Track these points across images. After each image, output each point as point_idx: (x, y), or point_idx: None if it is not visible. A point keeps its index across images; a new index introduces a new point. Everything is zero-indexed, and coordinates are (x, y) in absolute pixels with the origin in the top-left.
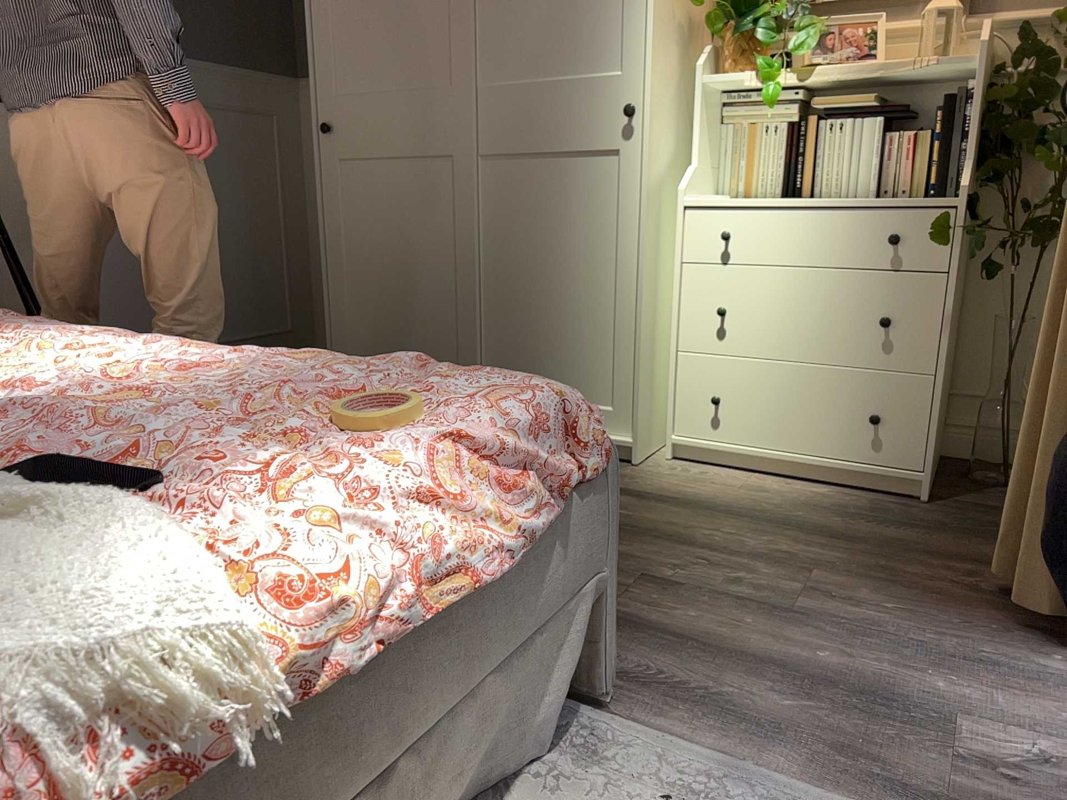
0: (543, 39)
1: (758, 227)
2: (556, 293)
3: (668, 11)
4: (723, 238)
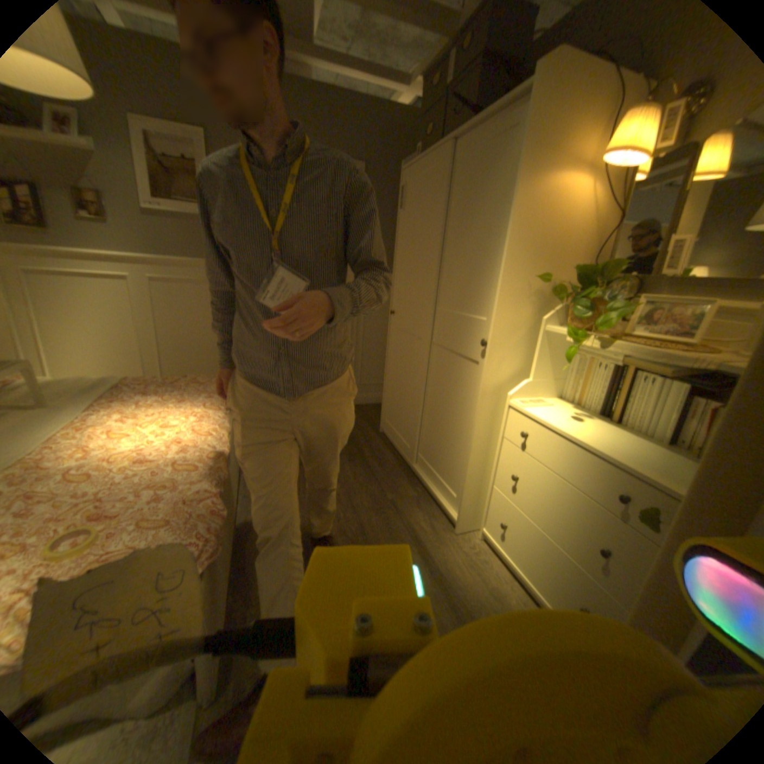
0: (461, 290)
1: (543, 438)
2: (446, 423)
3: (523, 284)
4: (521, 435)
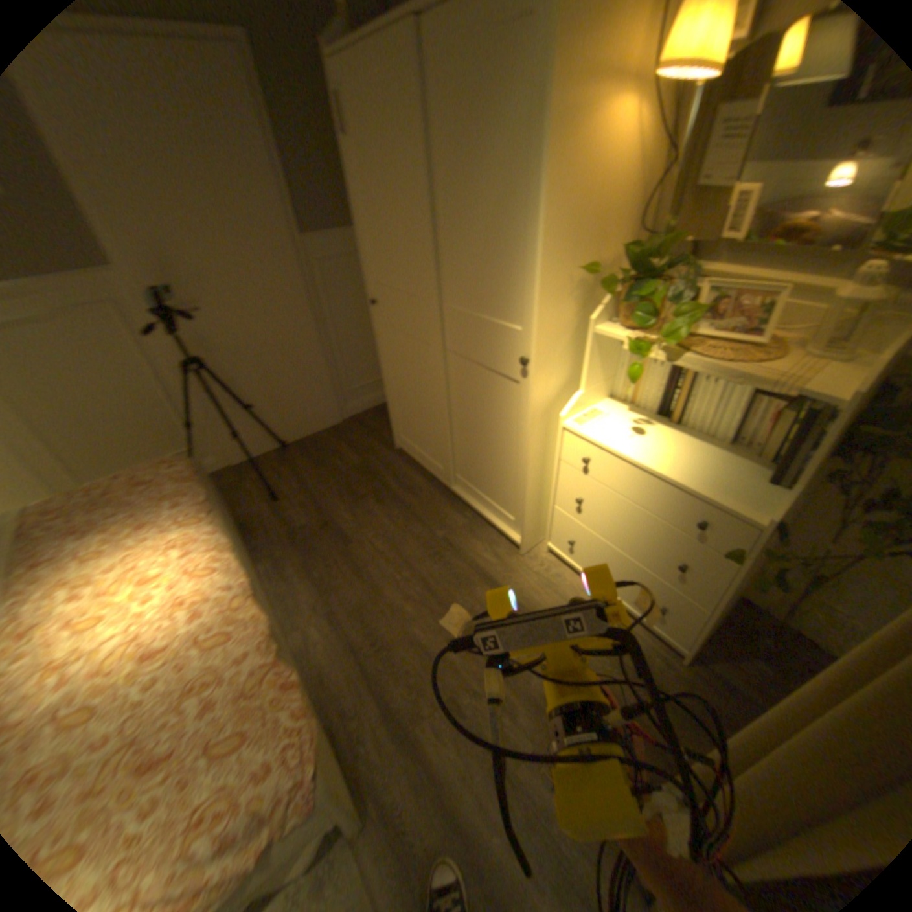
0: (474, 283)
1: (608, 463)
2: (485, 446)
3: (563, 280)
4: (582, 461)
